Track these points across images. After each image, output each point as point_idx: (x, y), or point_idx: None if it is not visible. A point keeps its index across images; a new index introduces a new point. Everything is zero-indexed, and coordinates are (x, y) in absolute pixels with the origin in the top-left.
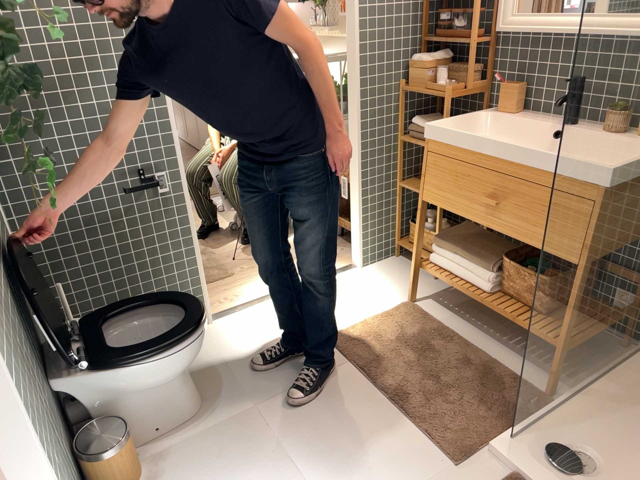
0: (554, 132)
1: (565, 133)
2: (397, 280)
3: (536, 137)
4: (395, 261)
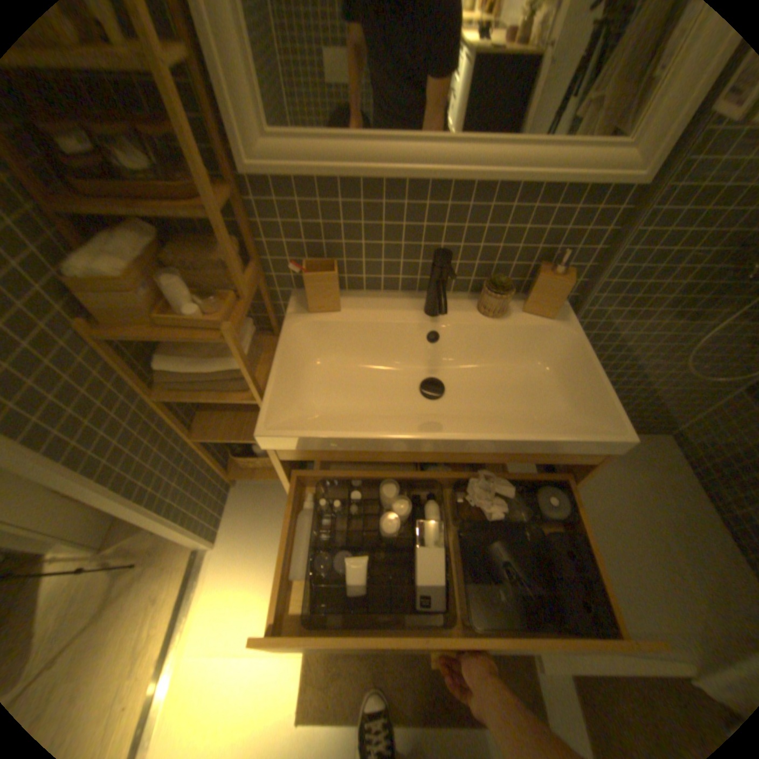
0: (424, 330)
1: (440, 328)
2: (272, 526)
3: (393, 336)
4: (240, 496)
